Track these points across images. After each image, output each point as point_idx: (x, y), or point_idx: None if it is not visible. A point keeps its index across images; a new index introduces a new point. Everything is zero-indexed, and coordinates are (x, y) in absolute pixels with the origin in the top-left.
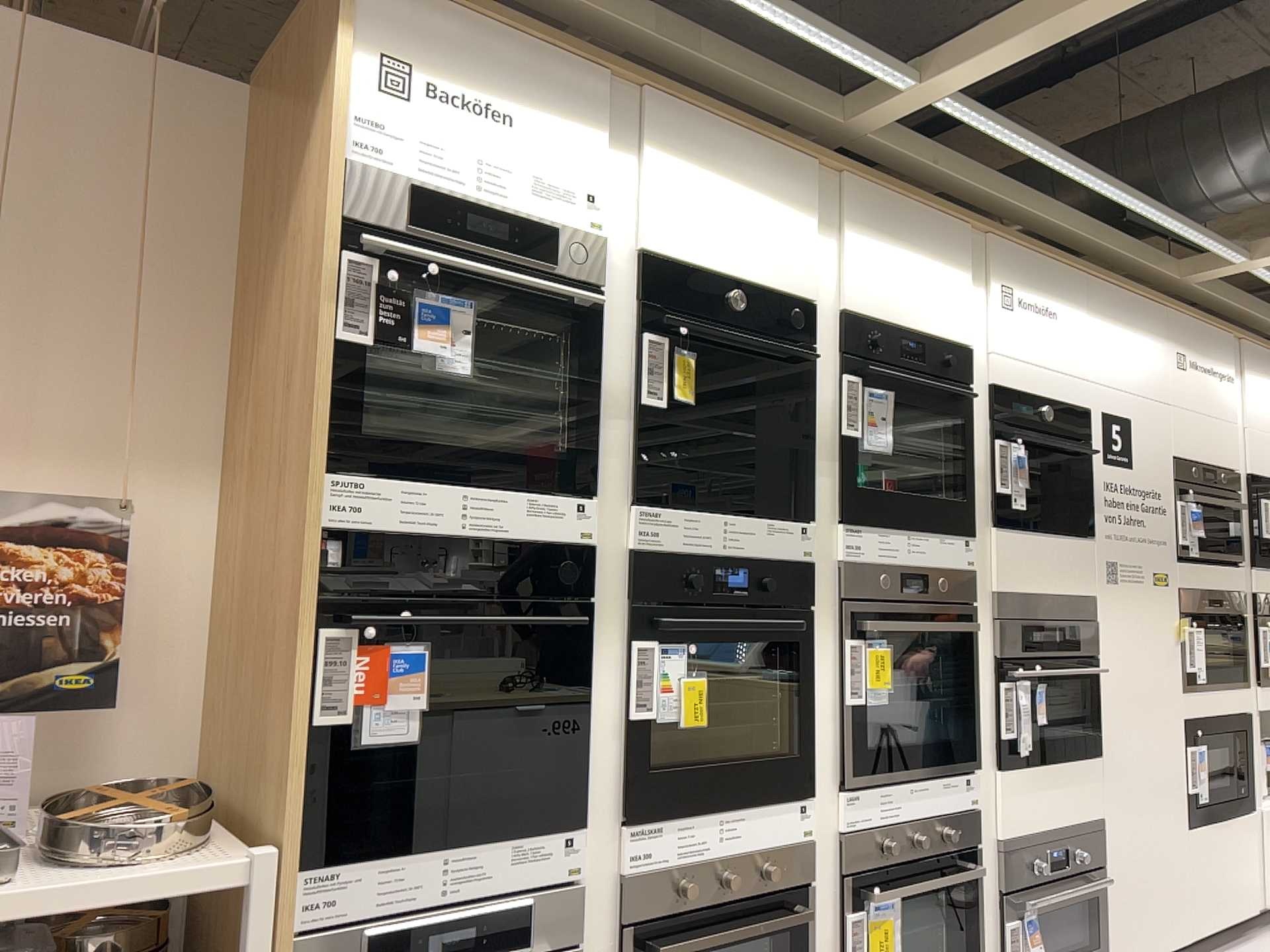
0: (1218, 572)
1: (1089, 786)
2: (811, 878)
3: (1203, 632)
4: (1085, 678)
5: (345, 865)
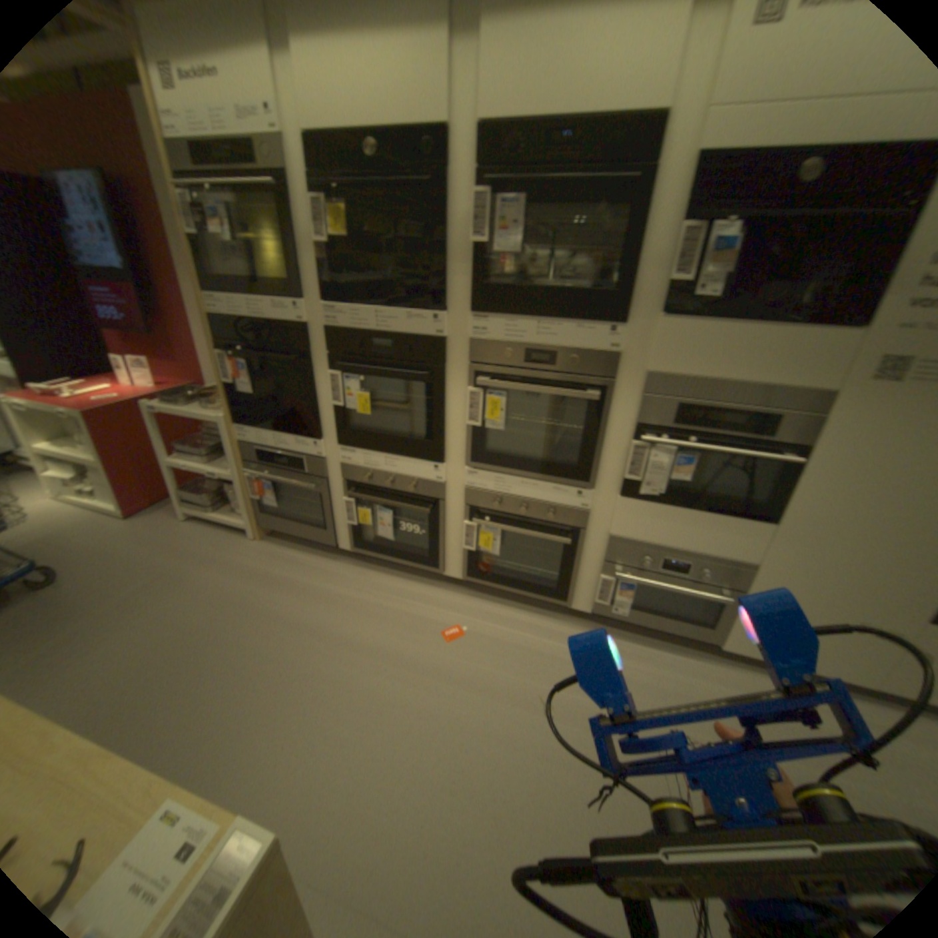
0: None
1: (746, 541)
2: (440, 499)
3: None
4: (780, 463)
5: (244, 429)
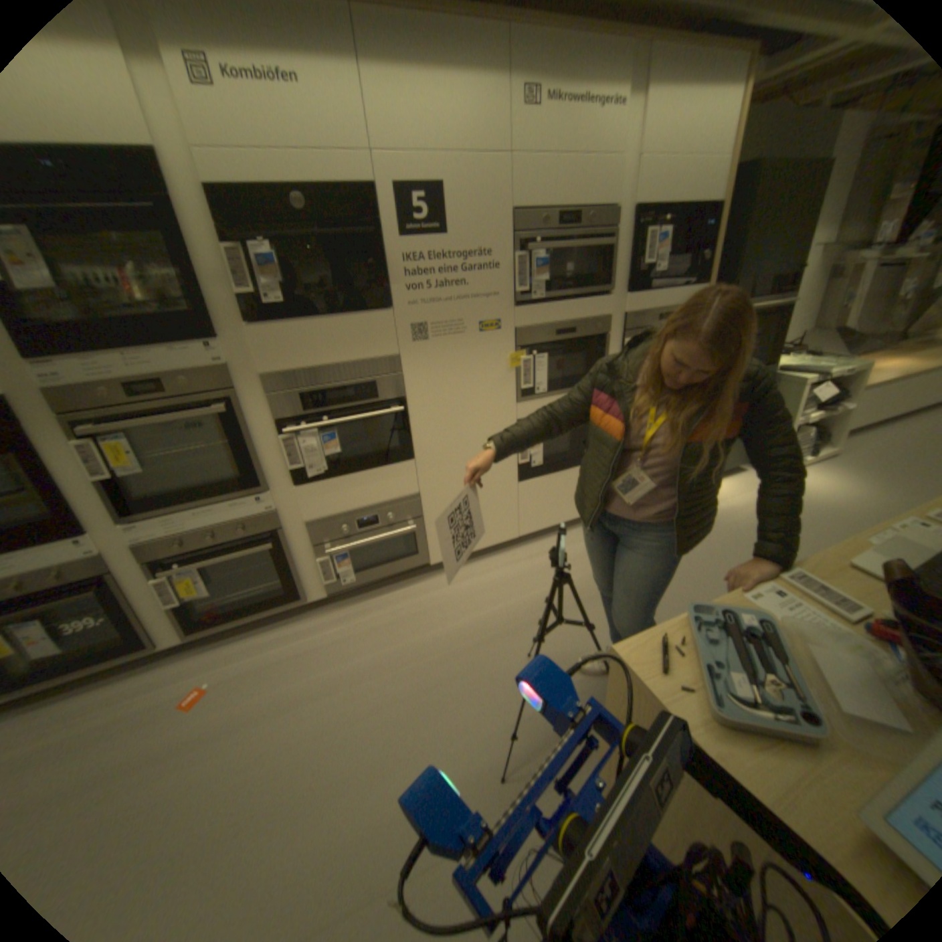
0: (576, 306)
1: (401, 479)
2: (104, 573)
3: (548, 357)
4: (392, 415)
5: None
